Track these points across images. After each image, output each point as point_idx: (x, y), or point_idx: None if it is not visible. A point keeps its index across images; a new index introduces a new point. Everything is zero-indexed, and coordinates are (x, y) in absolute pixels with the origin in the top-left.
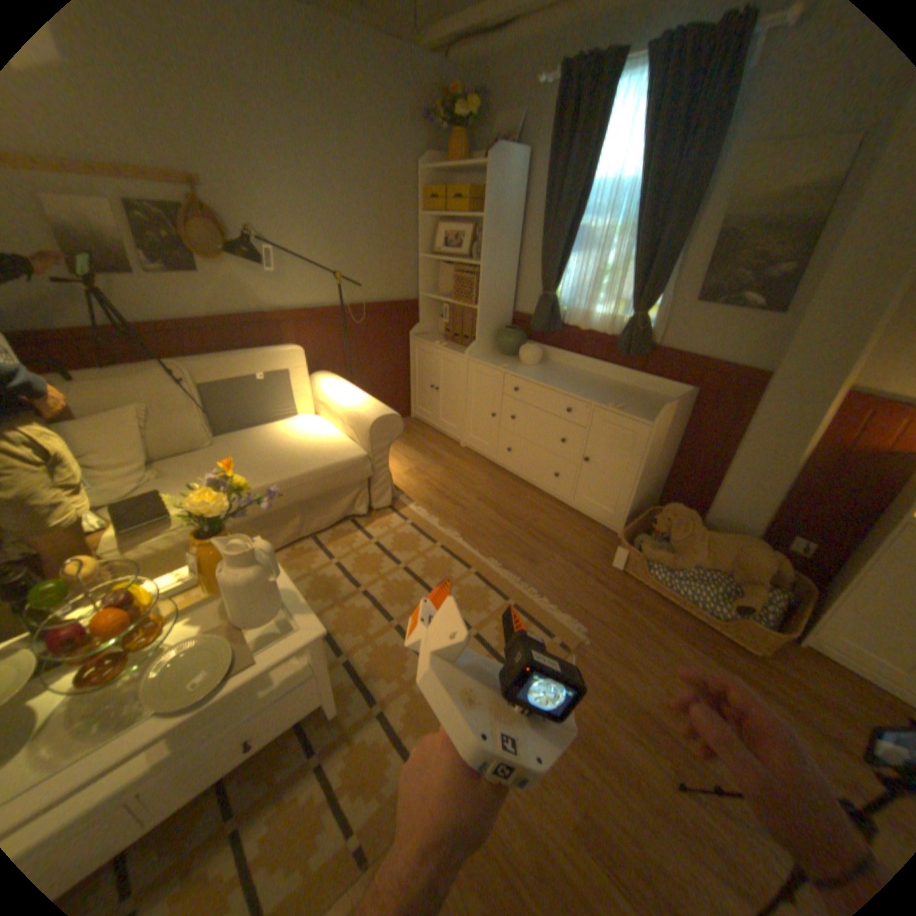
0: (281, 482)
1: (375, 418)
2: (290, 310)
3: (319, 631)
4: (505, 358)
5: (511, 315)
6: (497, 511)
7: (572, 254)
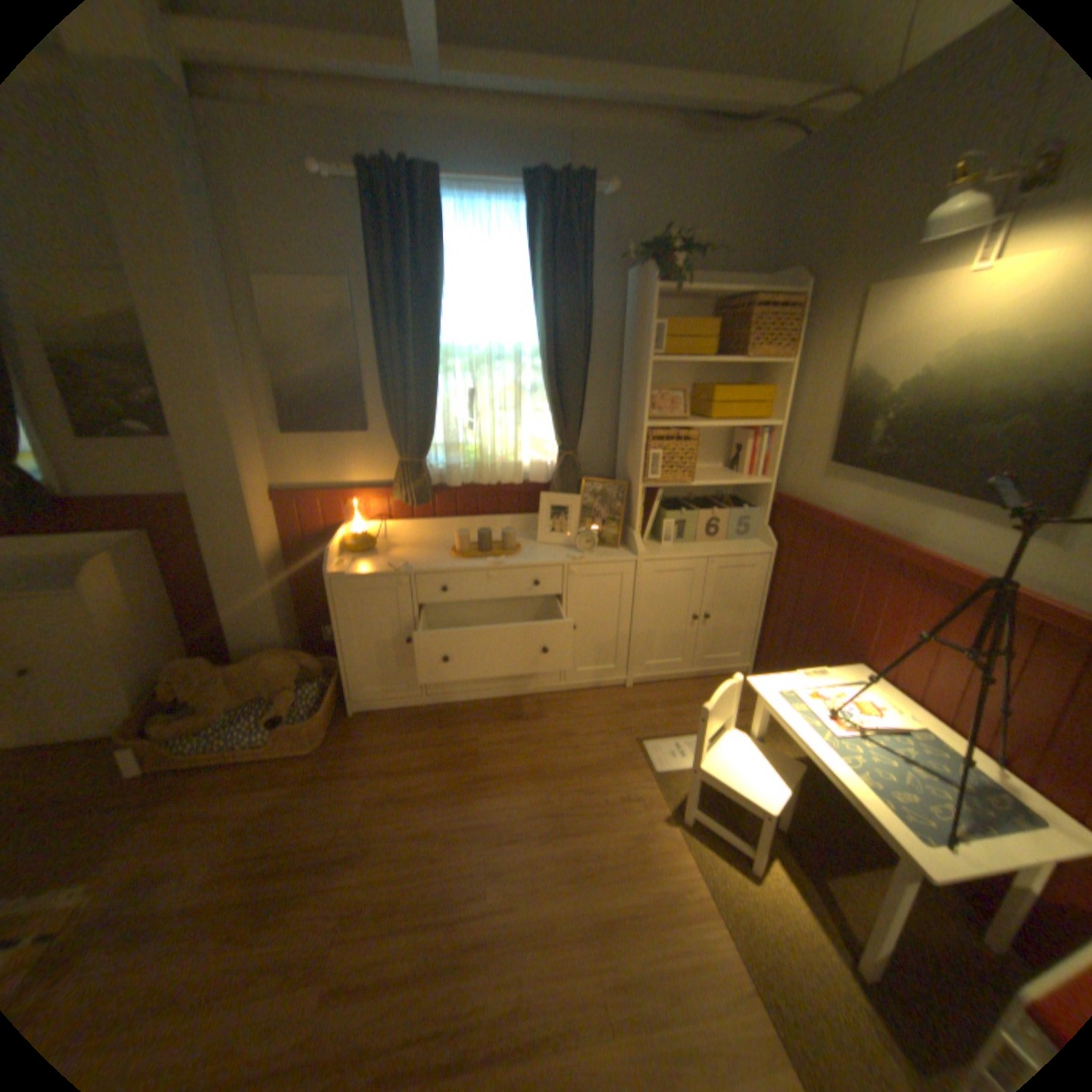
0: None
1: None
2: None
3: None
4: None
5: None
6: None
7: None
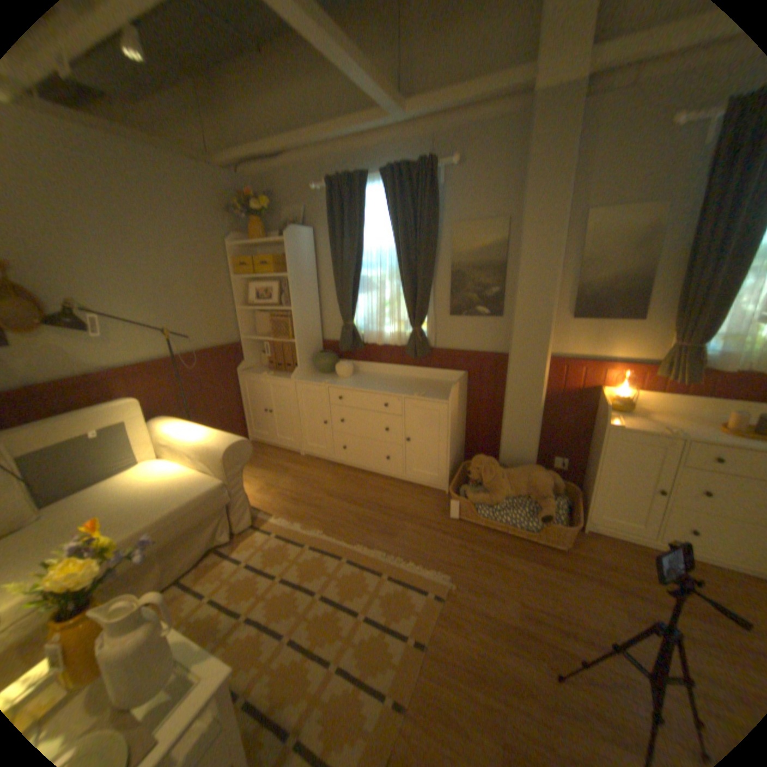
0: (136, 533)
1: (225, 446)
2: (117, 366)
3: (223, 671)
4: (324, 375)
5: (321, 342)
6: (348, 501)
7: (359, 294)
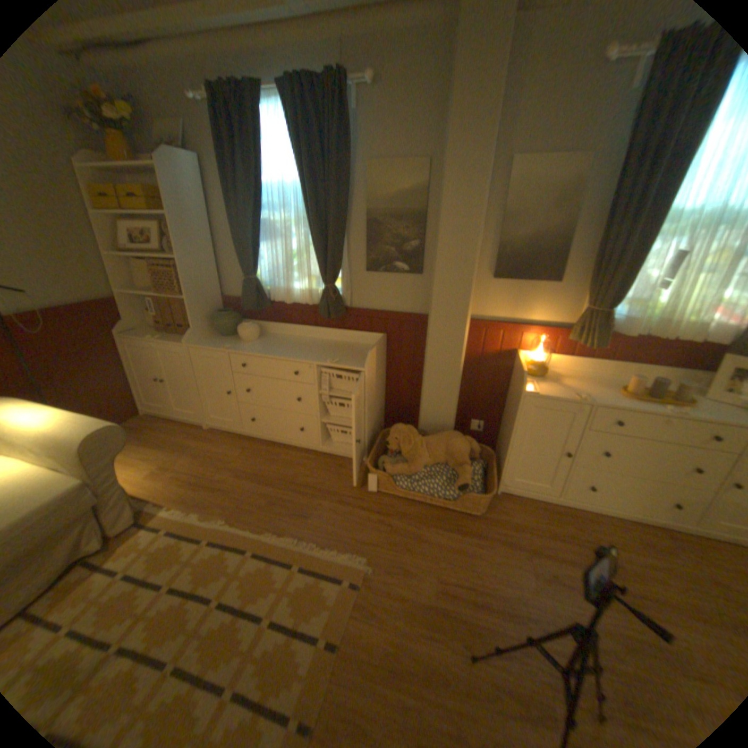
0: None
1: (82, 438)
2: None
3: None
4: (226, 339)
5: (221, 300)
6: (257, 482)
7: (261, 243)
